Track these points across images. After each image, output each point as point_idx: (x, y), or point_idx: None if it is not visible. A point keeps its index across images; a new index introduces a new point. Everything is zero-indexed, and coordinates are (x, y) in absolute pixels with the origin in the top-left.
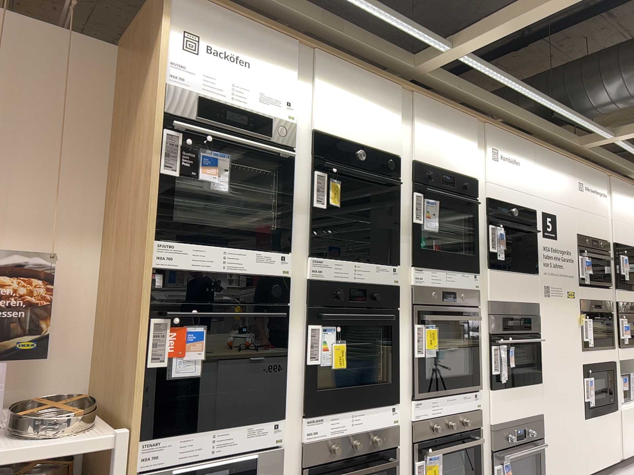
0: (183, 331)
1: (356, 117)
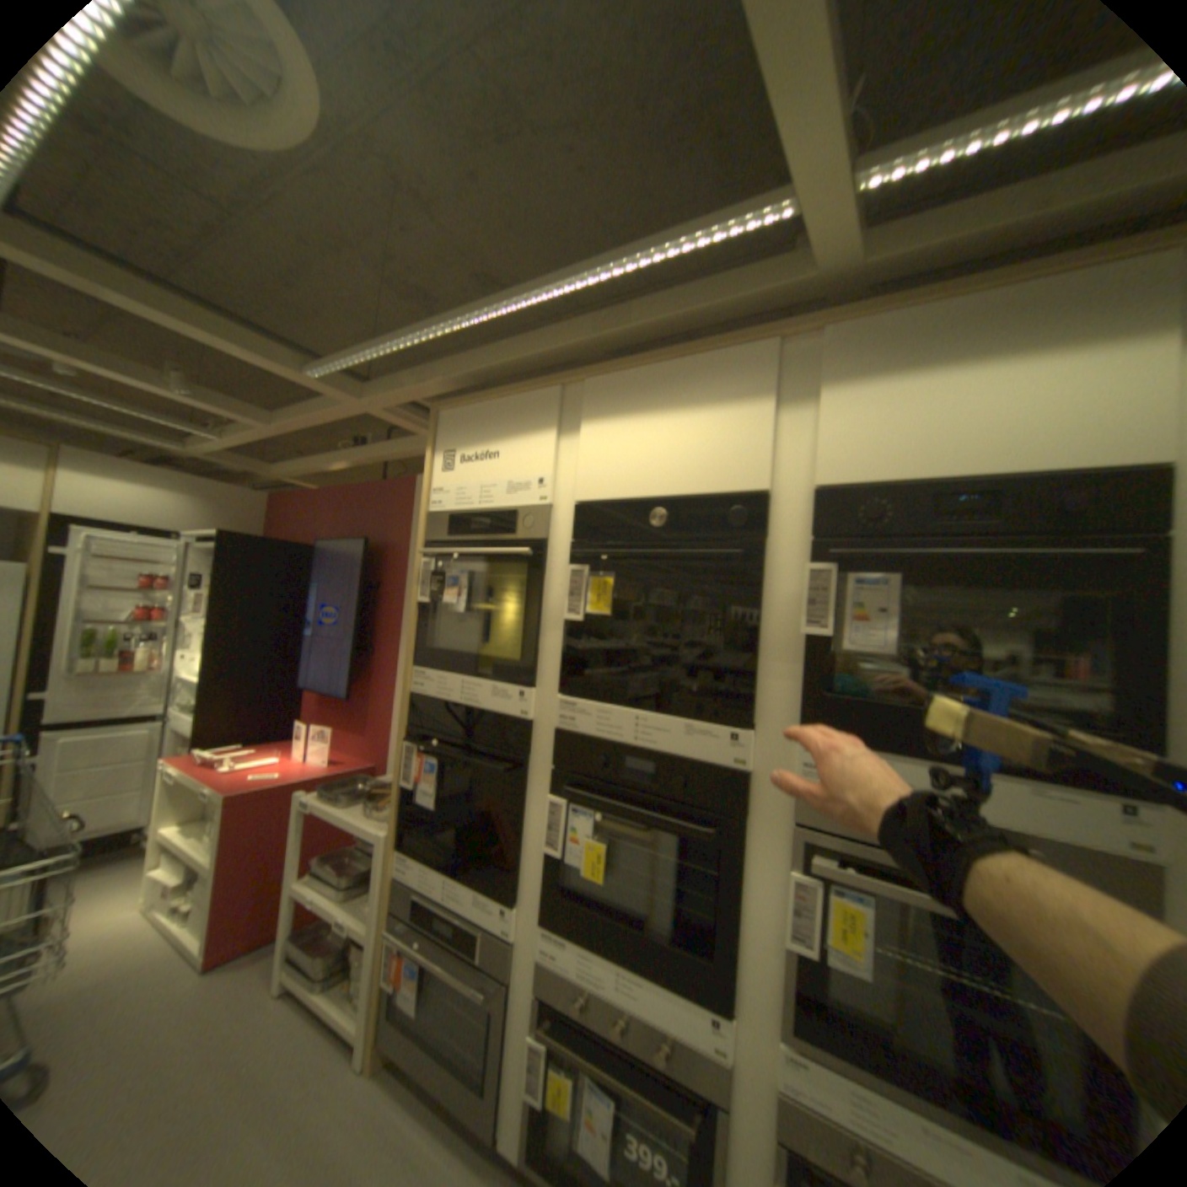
0: (418, 764)
1: (656, 442)
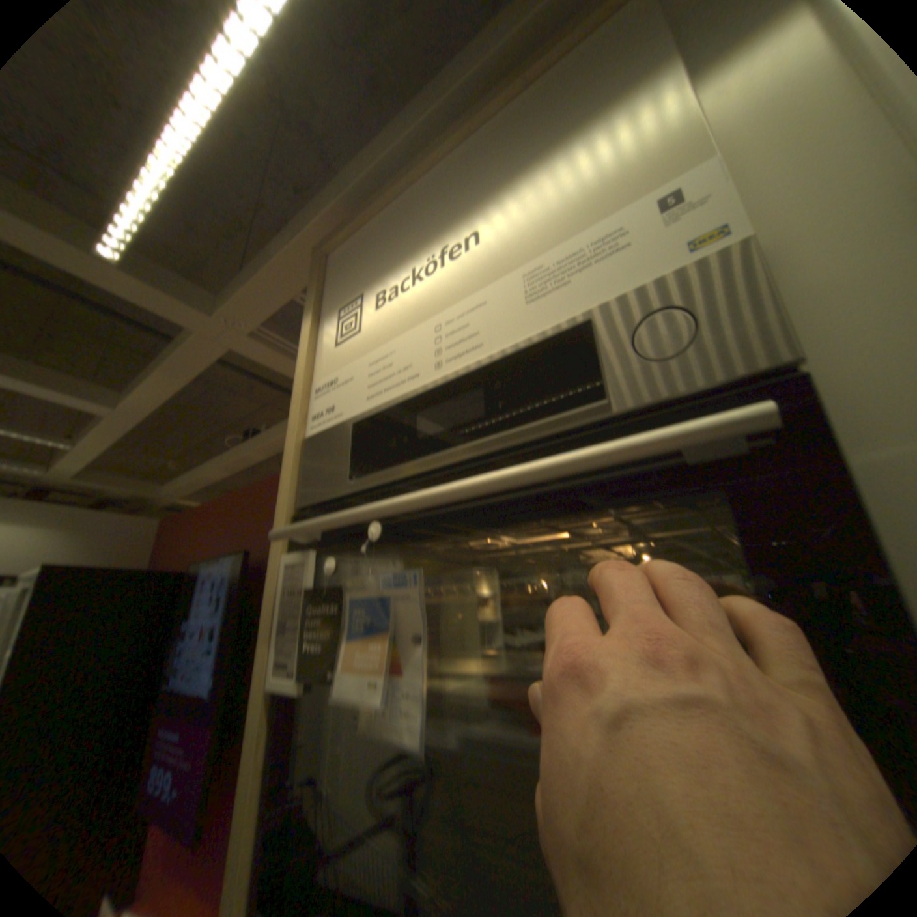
0: None
1: None
